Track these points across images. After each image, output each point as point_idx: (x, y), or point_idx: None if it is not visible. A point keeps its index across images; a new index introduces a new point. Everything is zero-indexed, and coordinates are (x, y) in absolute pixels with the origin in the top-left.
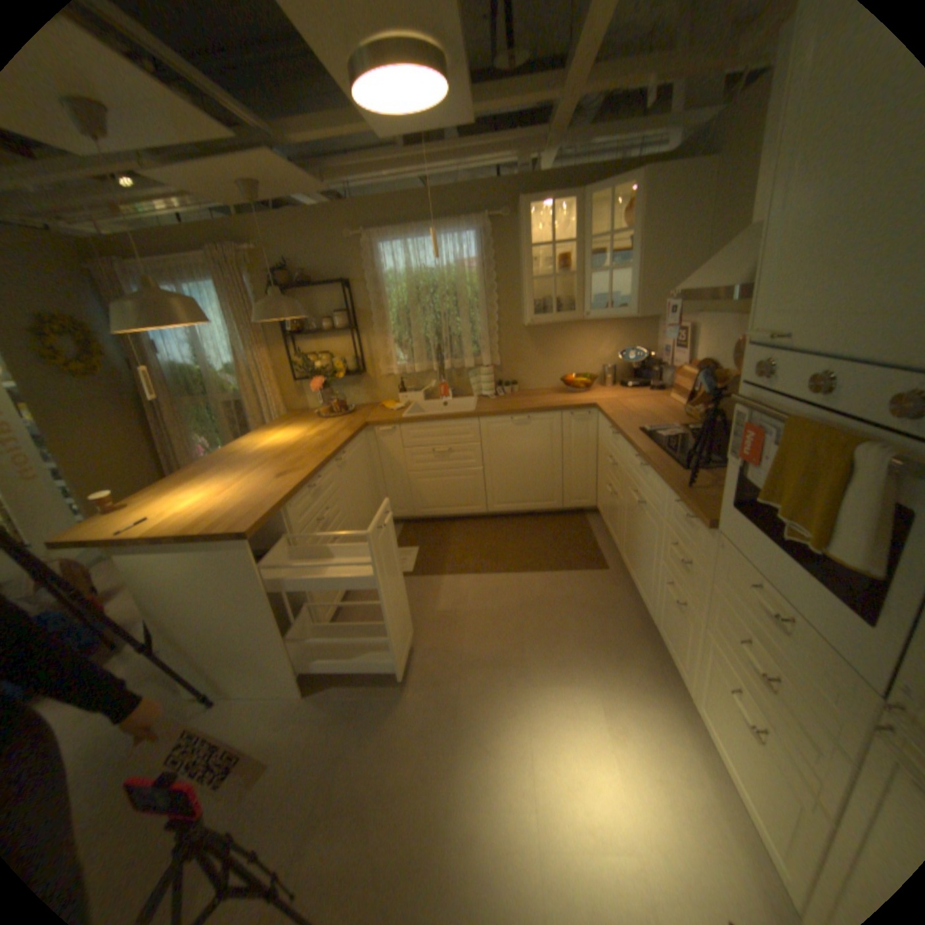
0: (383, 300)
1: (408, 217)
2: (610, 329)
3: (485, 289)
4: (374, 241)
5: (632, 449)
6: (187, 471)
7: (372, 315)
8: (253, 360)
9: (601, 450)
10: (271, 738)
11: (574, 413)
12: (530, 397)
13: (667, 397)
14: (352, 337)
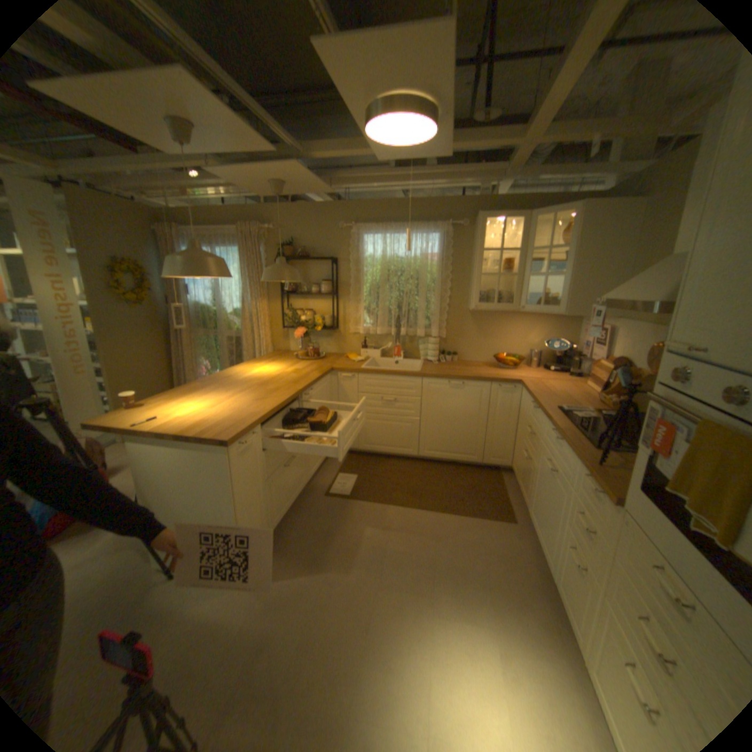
0: (361, 276)
1: (390, 218)
2: (540, 322)
3: (441, 277)
4: (361, 233)
5: (551, 424)
6: (192, 386)
7: (351, 286)
8: (256, 308)
9: (522, 420)
10: (214, 616)
11: (502, 385)
12: (467, 367)
13: (584, 384)
14: (333, 301)
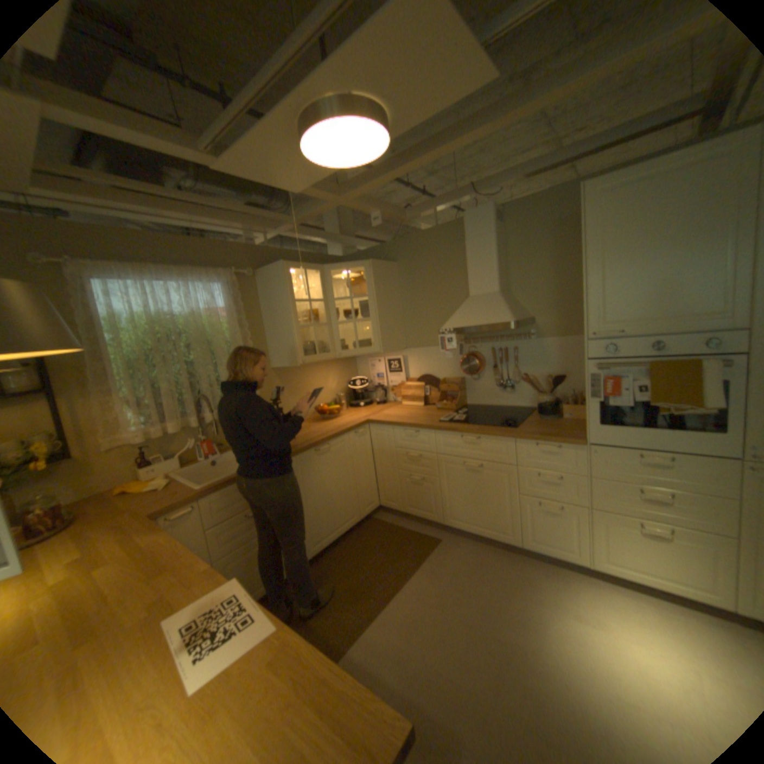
0: (101, 351)
1: (135, 259)
2: (331, 368)
3: (234, 338)
4: (89, 277)
5: (450, 434)
6: None
7: (86, 371)
8: None
9: (385, 454)
10: None
11: (356, 431)
12: (304, 431)
13: (399, 406)
14: (53, 404)
